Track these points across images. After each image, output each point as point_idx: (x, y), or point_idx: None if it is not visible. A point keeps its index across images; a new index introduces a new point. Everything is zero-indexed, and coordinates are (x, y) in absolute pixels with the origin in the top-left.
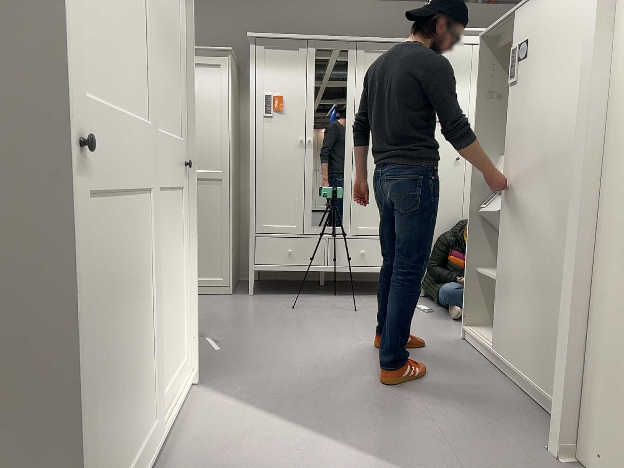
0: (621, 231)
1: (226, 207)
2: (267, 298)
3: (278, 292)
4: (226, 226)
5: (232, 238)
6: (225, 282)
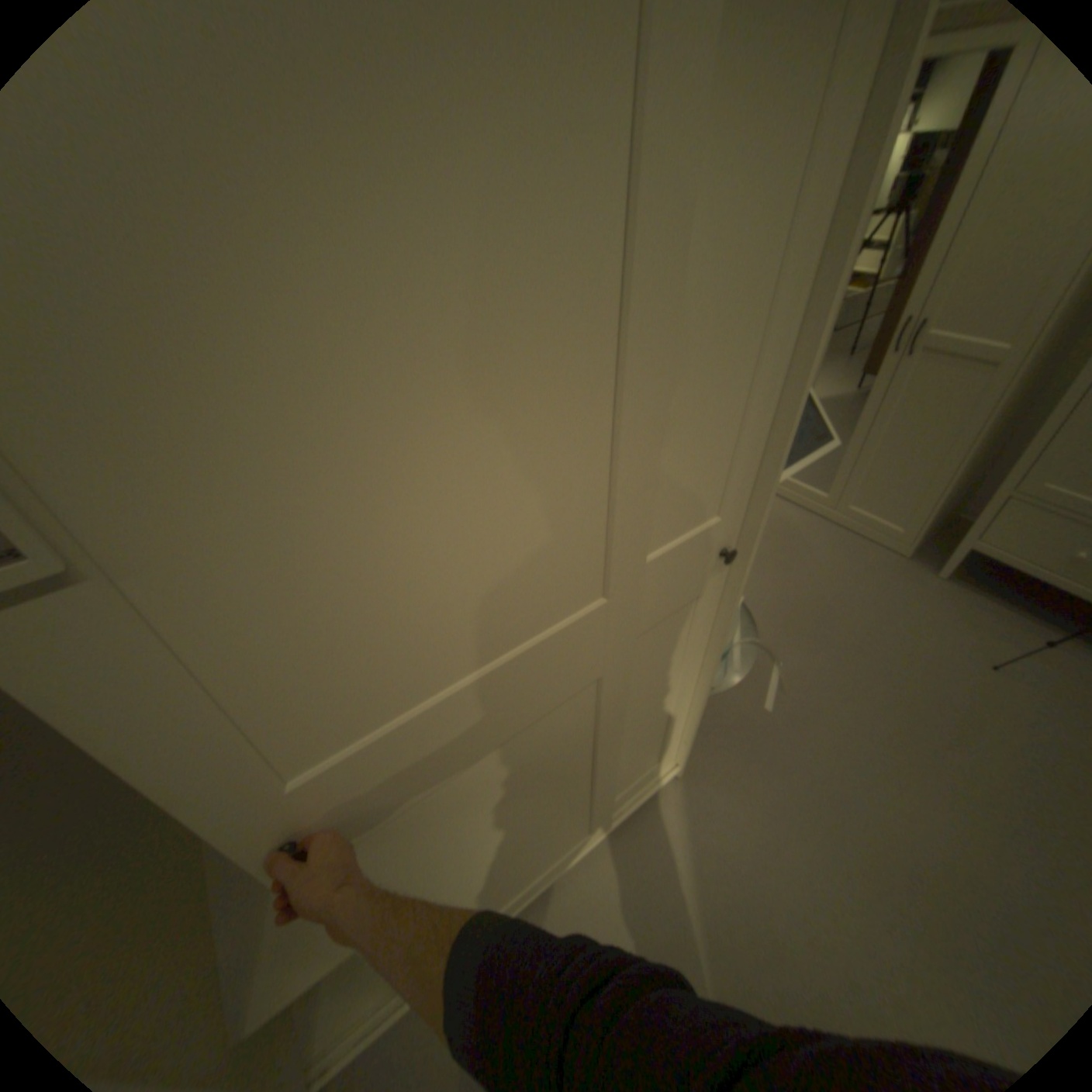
0: None
1: (978, 419)
2: (971, 599)
3: (1010, 591)
4: (958, 453)
5: (964, 473)
6: (909, 536)
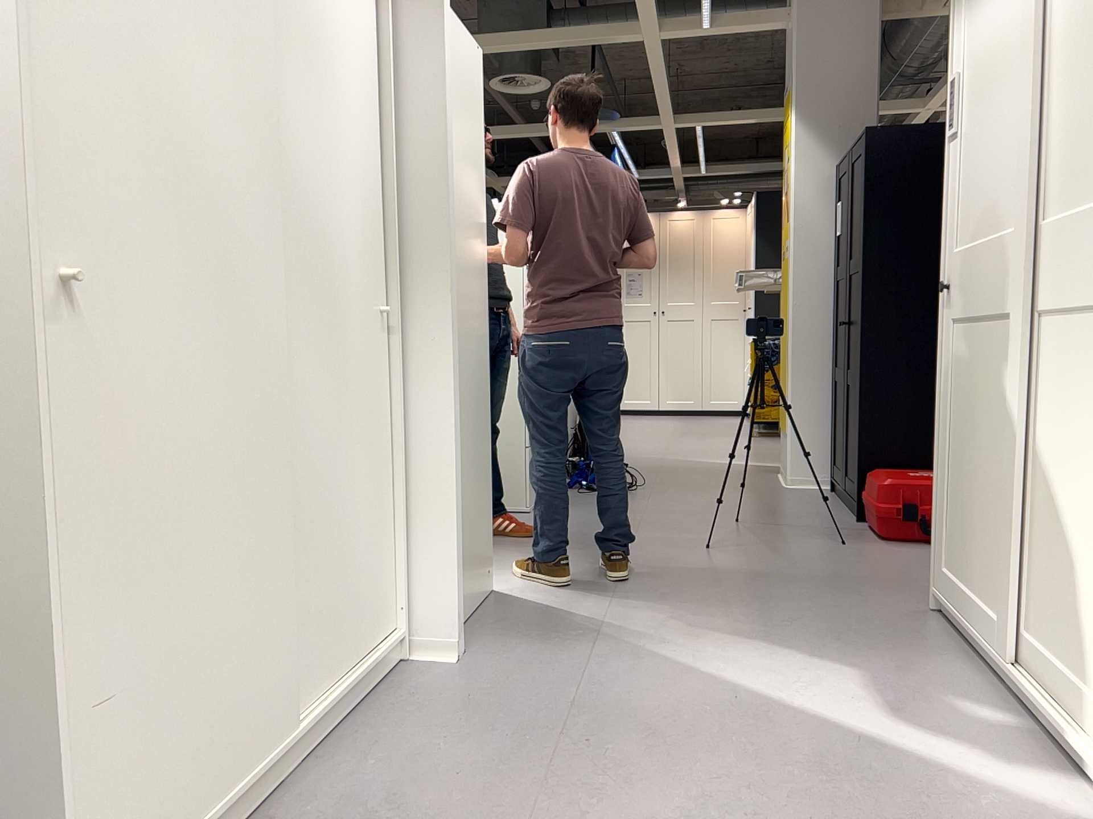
0: (456, 352)
1: None
2: None
3: None
4: None
5: None
6: None
